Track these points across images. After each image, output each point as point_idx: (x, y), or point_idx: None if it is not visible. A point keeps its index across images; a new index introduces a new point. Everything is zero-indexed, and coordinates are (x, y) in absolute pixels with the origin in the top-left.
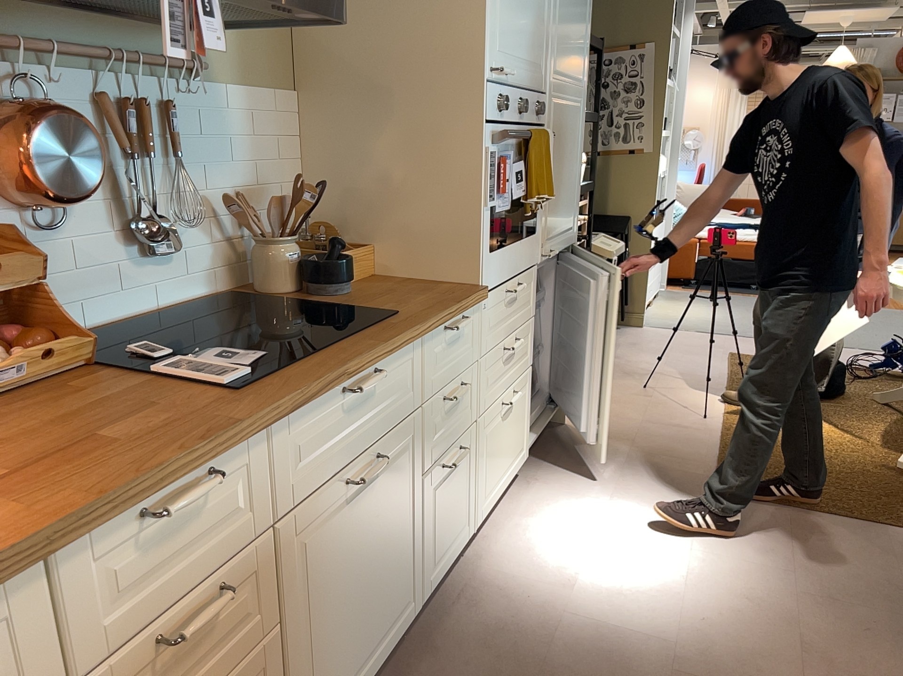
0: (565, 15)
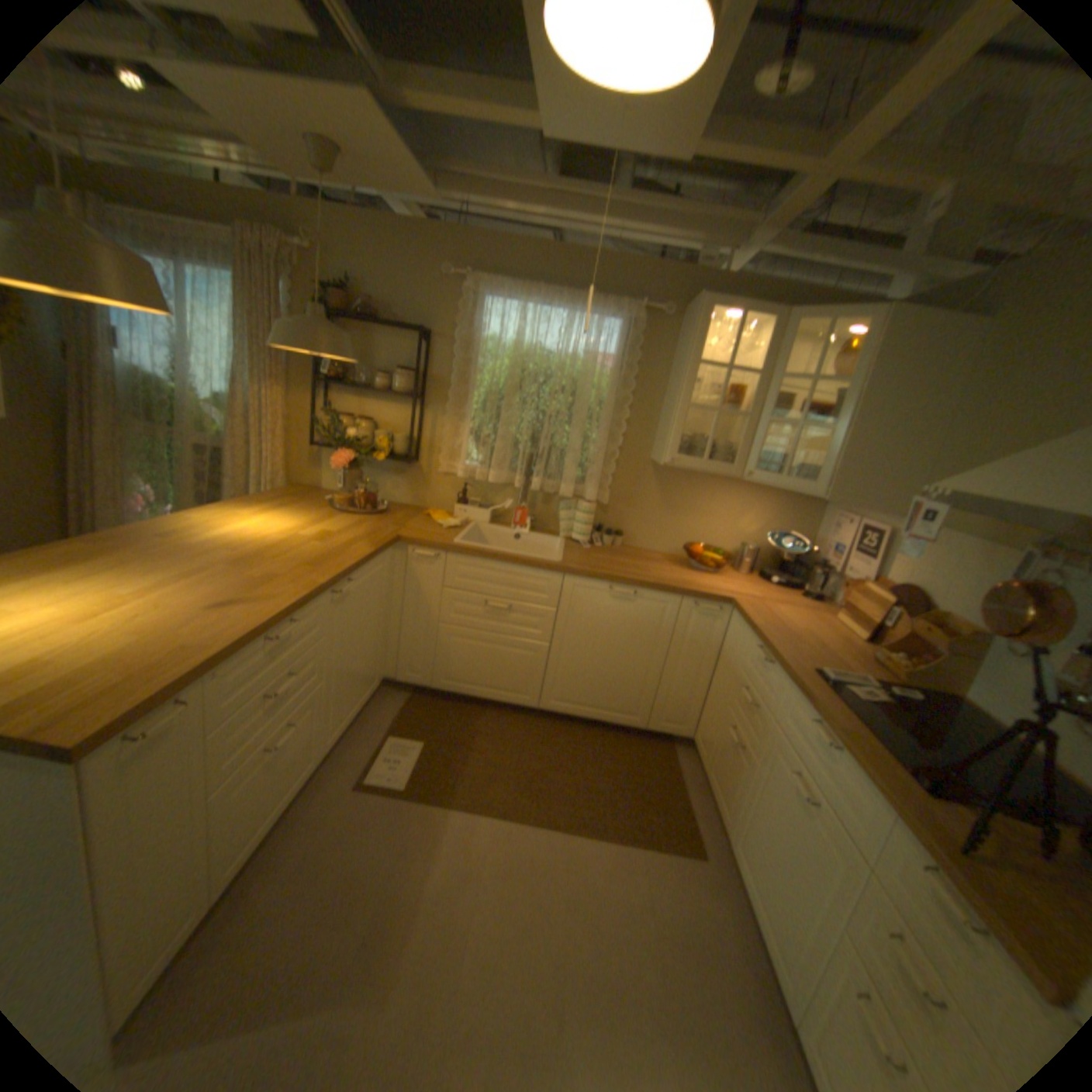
0: None
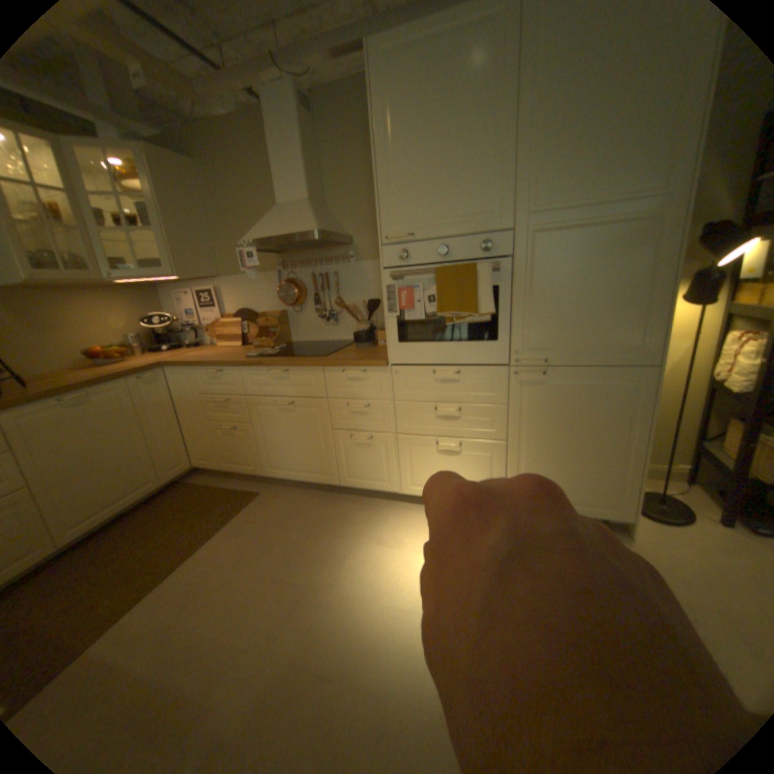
0: (565, 141)
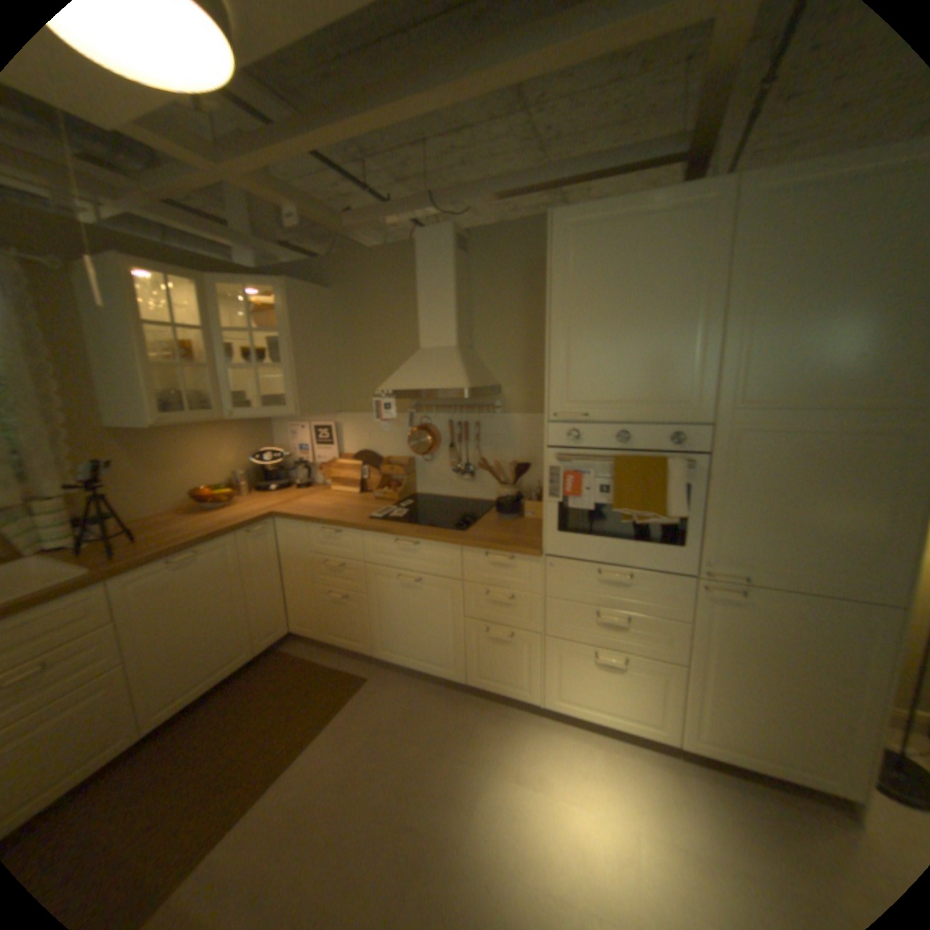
0: (782, 338)
